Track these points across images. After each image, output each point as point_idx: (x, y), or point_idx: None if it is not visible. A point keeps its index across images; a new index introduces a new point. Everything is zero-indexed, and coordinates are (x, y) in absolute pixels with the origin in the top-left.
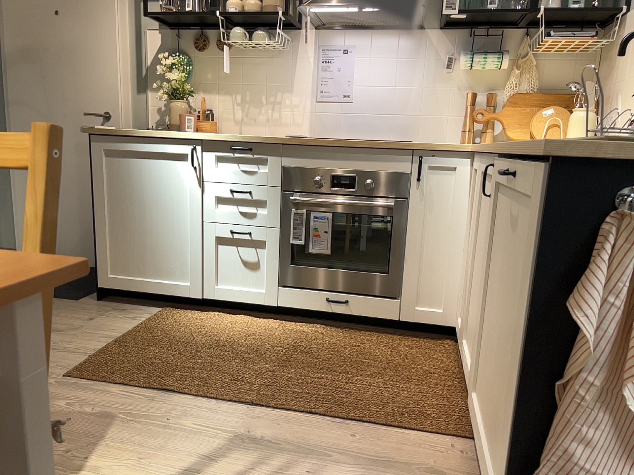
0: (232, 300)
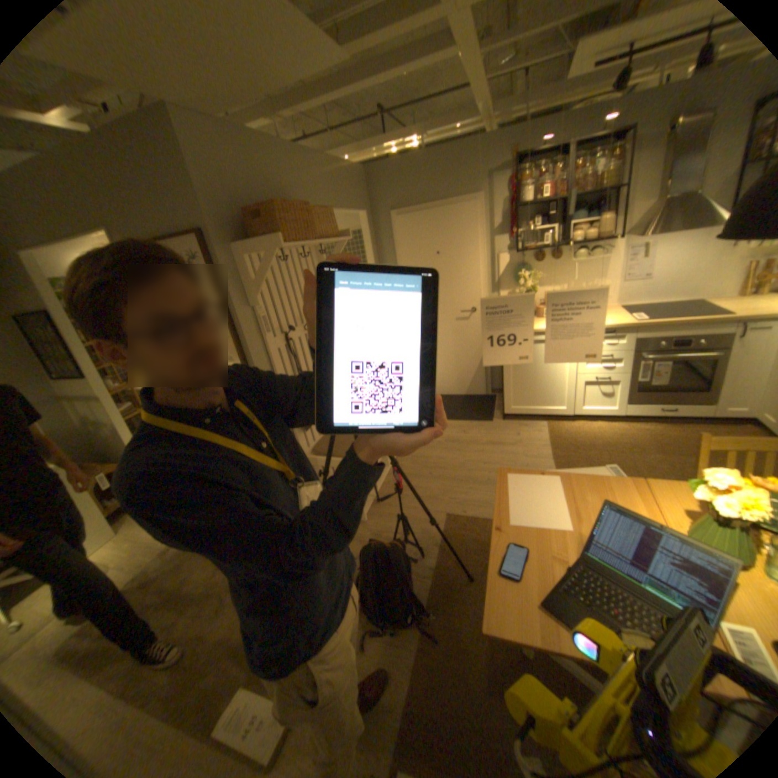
0: (595, 415)
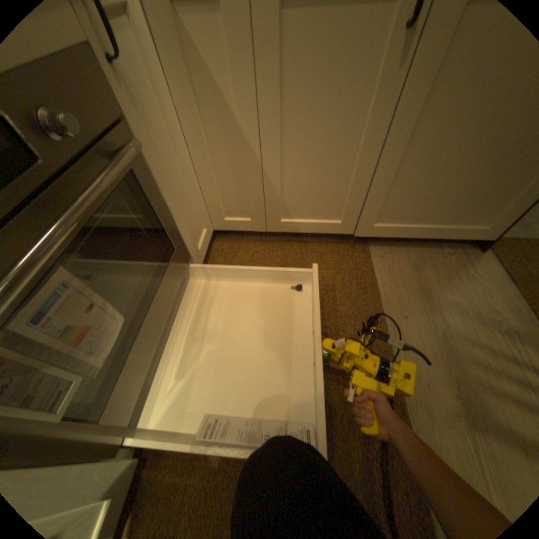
0: None
